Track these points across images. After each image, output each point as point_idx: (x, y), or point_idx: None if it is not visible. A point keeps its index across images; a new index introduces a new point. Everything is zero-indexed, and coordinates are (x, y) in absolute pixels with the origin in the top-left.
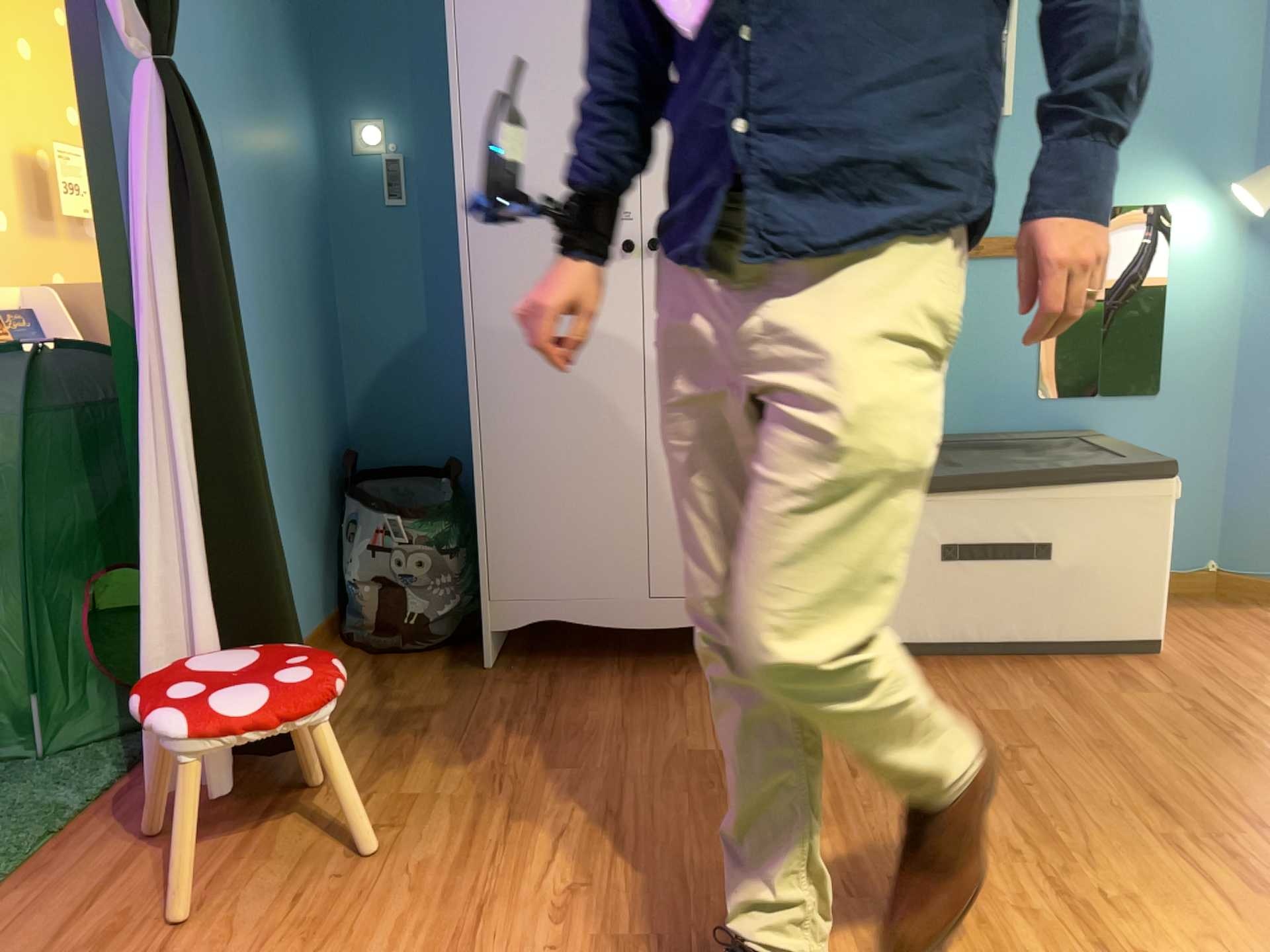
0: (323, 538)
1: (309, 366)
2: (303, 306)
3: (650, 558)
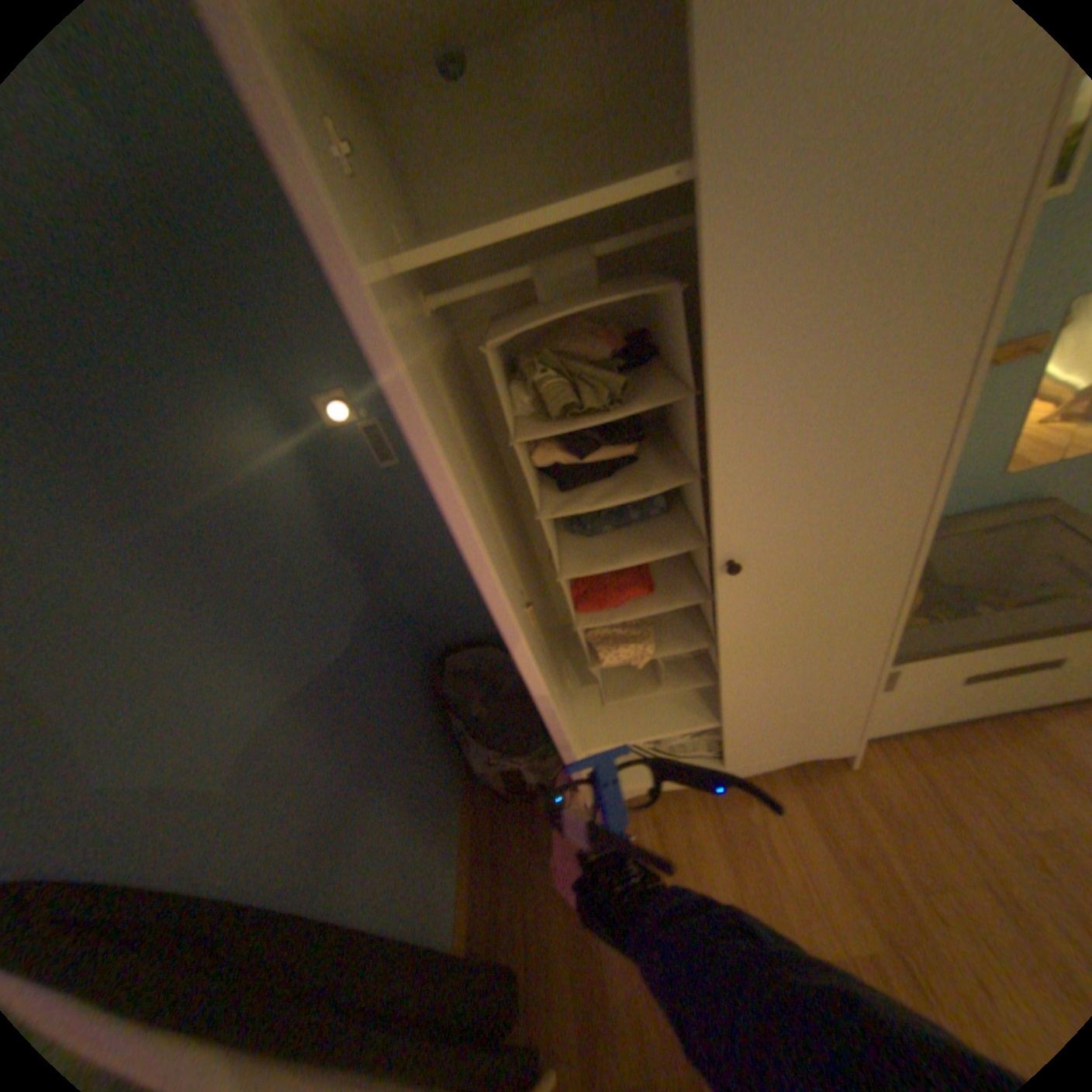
0: (442, 737)
1: (379, 654)
2: (352, 618)
3: (721, 743)
